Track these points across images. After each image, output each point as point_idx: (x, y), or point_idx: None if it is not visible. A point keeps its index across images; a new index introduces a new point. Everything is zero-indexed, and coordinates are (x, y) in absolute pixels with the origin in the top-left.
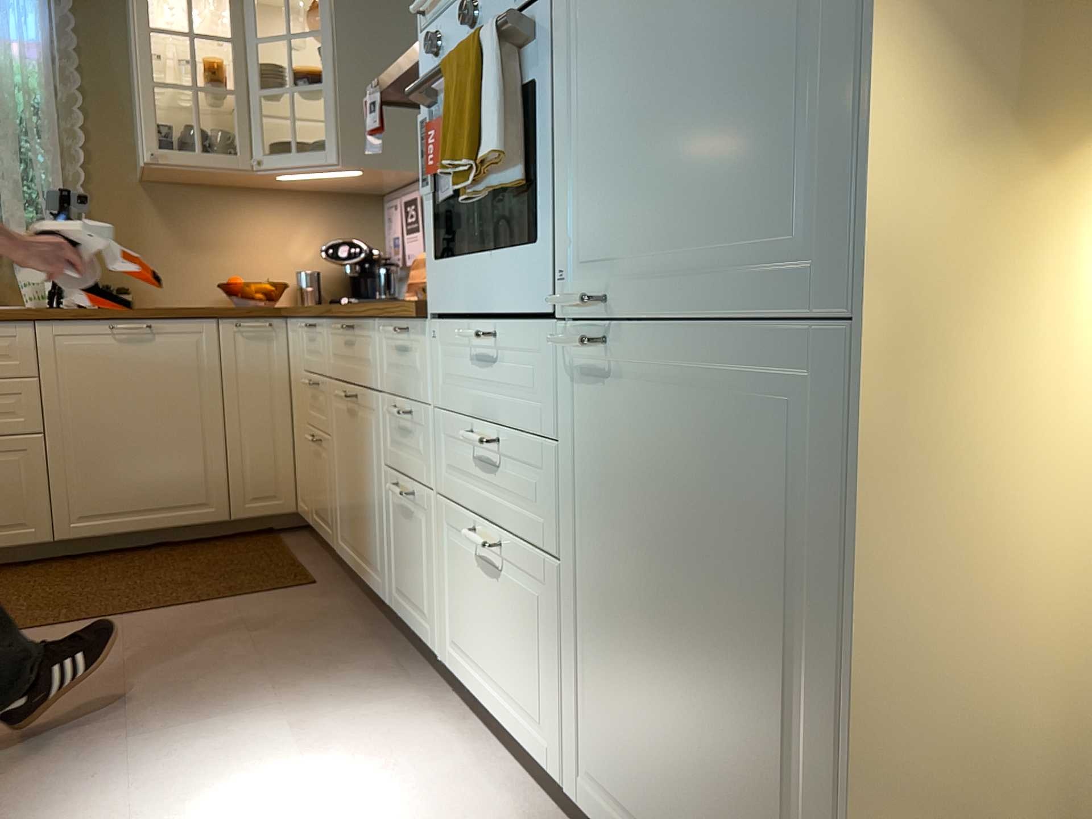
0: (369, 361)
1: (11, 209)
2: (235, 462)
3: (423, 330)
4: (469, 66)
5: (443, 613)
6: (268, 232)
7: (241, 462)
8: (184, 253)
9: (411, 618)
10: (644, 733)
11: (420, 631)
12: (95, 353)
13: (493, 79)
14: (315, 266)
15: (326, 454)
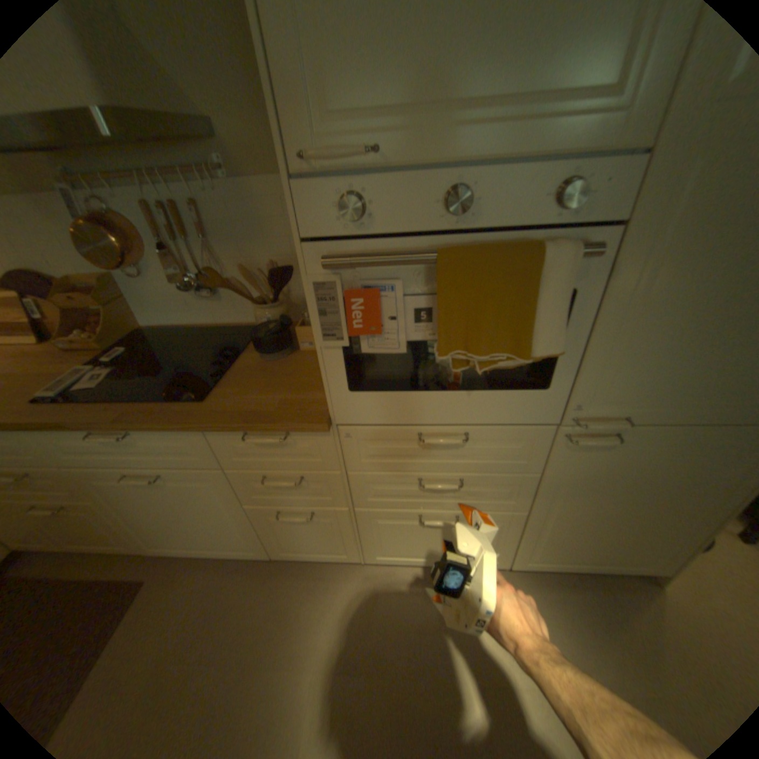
0: (183, 453)
1: None
2: None
3: (320, 433)
4: (507, 275)
5: (363, 548)
6: None
7: None
8: None
9: (310, 557)
10: (586, 543)
11: (327, 559)
12: None
13: (557, 296)
14: None
15: (83, 513)
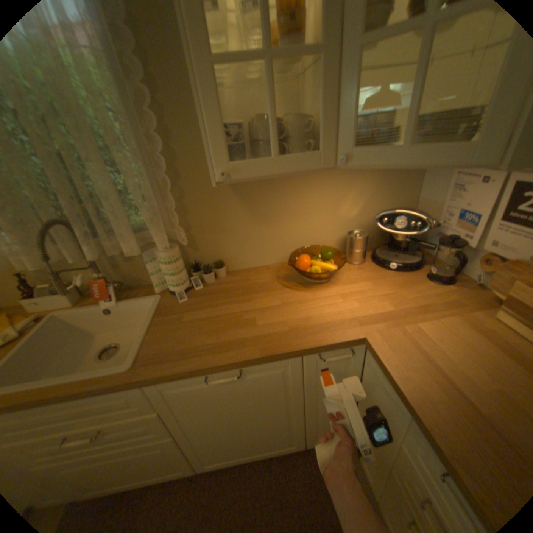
0: None
1: (119, 226)
2: (311, 427)
3: None
4: None
5: None
6: (325, 198)
7: (316, 426)
8: (260, 226)
9: None
10: None
11: None
12: (198, 394)
13: None
14: (359, 220)
15: None
